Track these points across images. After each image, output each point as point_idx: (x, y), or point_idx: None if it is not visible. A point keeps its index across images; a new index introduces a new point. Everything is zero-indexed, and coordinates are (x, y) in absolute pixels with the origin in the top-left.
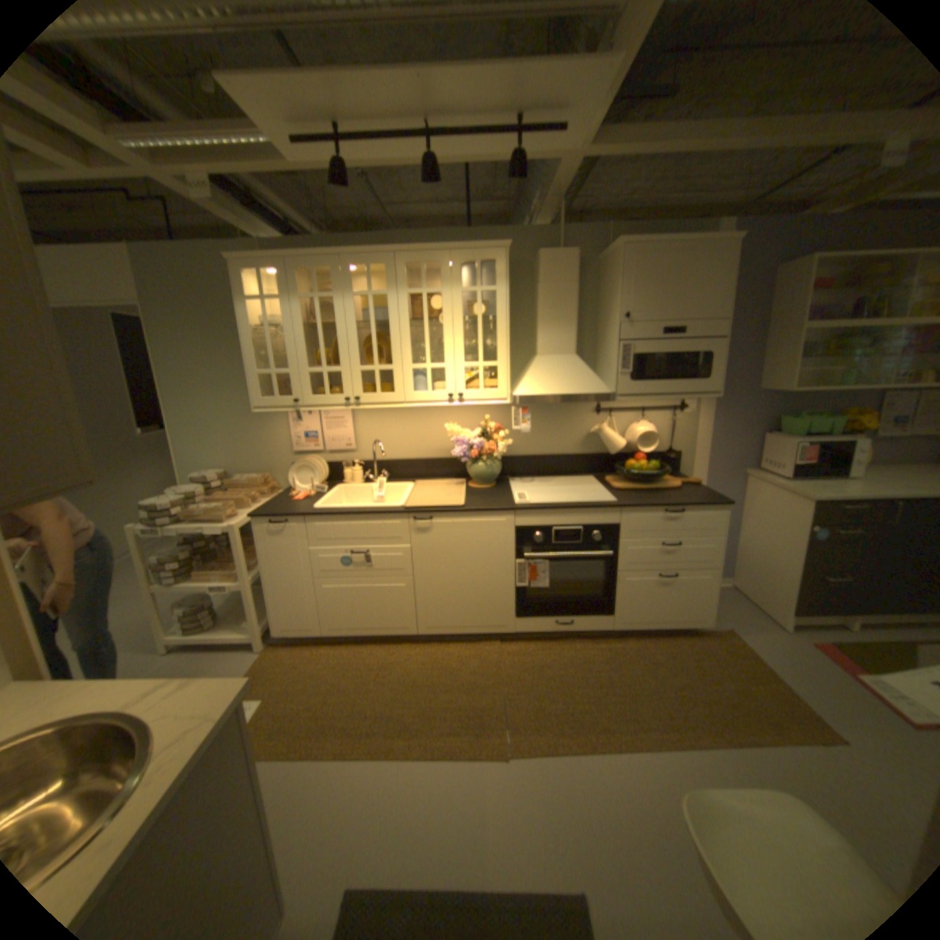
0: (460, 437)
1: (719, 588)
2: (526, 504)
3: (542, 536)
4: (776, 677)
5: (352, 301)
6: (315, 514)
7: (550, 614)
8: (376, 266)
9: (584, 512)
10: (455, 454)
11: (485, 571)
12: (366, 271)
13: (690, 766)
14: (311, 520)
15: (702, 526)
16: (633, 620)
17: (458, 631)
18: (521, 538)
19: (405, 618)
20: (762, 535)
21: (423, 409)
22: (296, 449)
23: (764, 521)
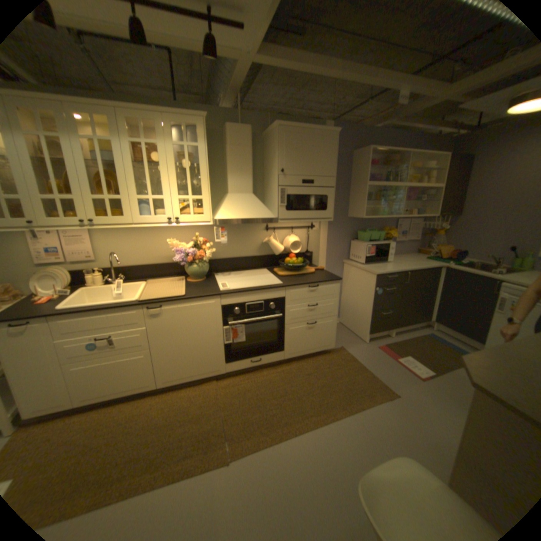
0: (179, 248)
1: (336, 326)
2: (228, 290)
3: (239, 309)
4: (365, 368)
5: (82, 144)
6: (57, 314)
7: (247, 356)
8: (100, 117)
9: (264, 292)
10: (176, 260)
11: (203, 337)
12: (92, 121)
13: (333, 432)
14: (54, 318)
15: (327, 293)
16: (294, 351)
17: (186, 379)
18: (226, 312)
19: (145, 379)
20: (352, 294)
21: (149, 228)
22: (37, 261)
23: (352, 286)
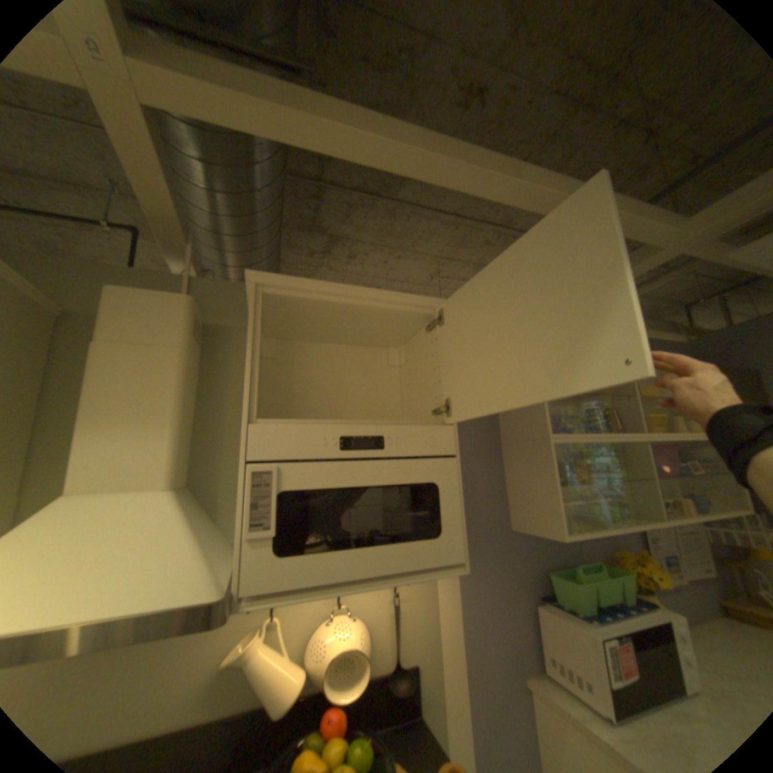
0: None
1: None
2: None
3: None
4: None
5: None
6: None
7: None
8: None
9: None
10: None
11: None
12: None
13: None
14: None
15: None
16: None
17: None
18: None
19: None
20: None
21: None
22: None
23: None
